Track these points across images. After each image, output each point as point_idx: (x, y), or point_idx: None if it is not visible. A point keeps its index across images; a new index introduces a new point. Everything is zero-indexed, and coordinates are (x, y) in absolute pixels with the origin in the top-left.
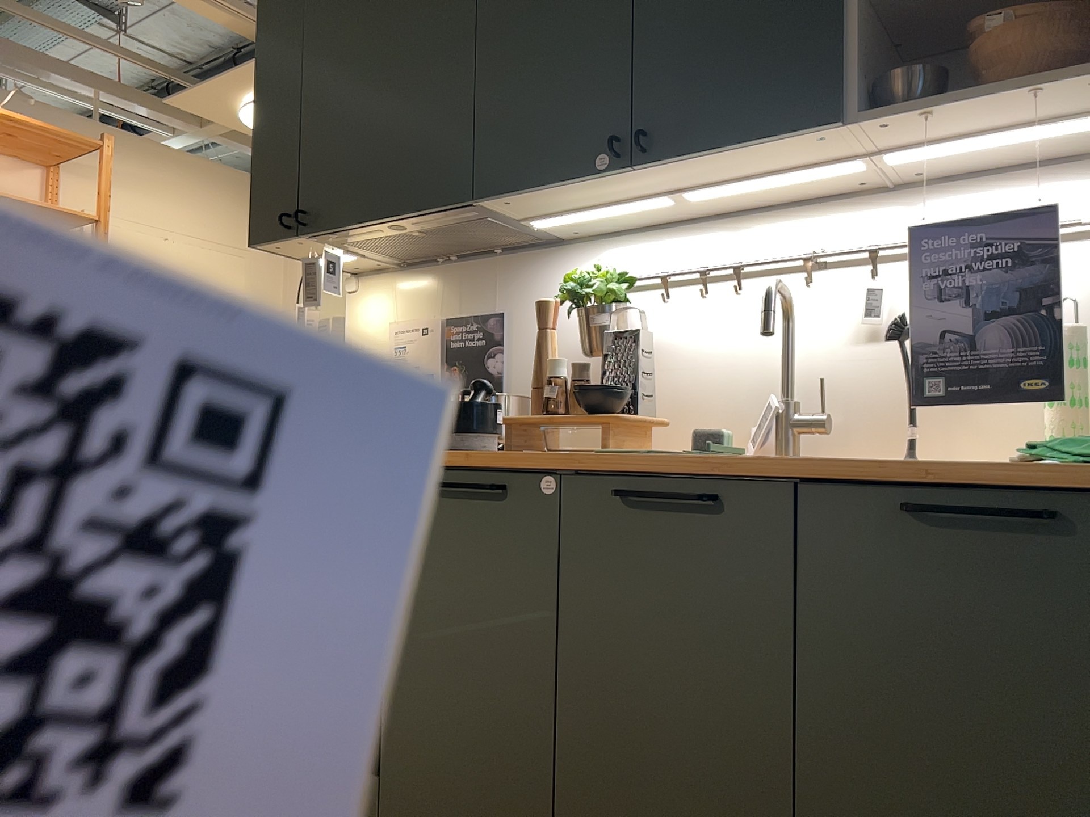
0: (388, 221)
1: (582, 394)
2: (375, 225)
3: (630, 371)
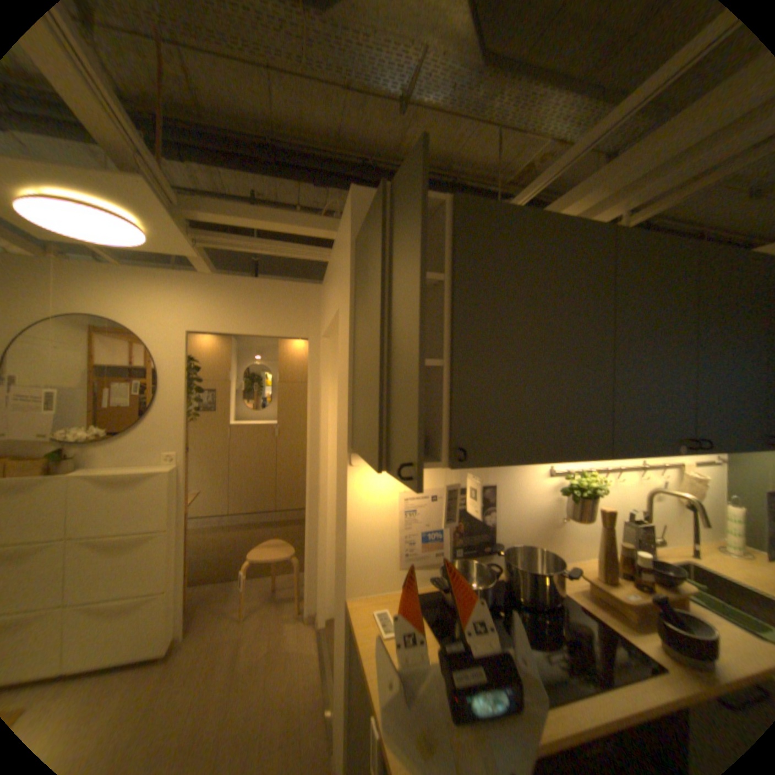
0: (537, 462)
1: (657, 573)
2: (523, 463)
3: (652, 548)
